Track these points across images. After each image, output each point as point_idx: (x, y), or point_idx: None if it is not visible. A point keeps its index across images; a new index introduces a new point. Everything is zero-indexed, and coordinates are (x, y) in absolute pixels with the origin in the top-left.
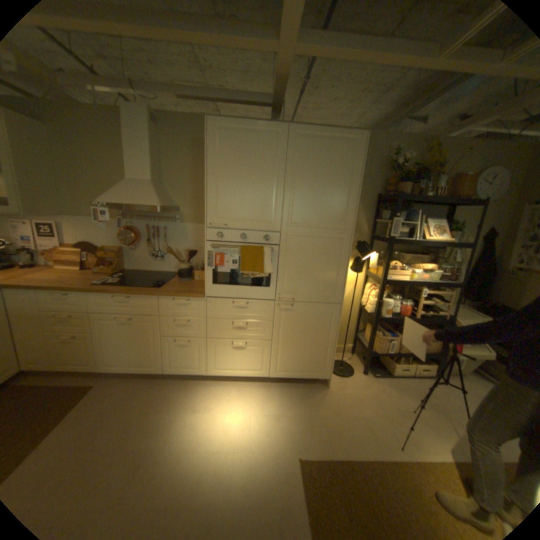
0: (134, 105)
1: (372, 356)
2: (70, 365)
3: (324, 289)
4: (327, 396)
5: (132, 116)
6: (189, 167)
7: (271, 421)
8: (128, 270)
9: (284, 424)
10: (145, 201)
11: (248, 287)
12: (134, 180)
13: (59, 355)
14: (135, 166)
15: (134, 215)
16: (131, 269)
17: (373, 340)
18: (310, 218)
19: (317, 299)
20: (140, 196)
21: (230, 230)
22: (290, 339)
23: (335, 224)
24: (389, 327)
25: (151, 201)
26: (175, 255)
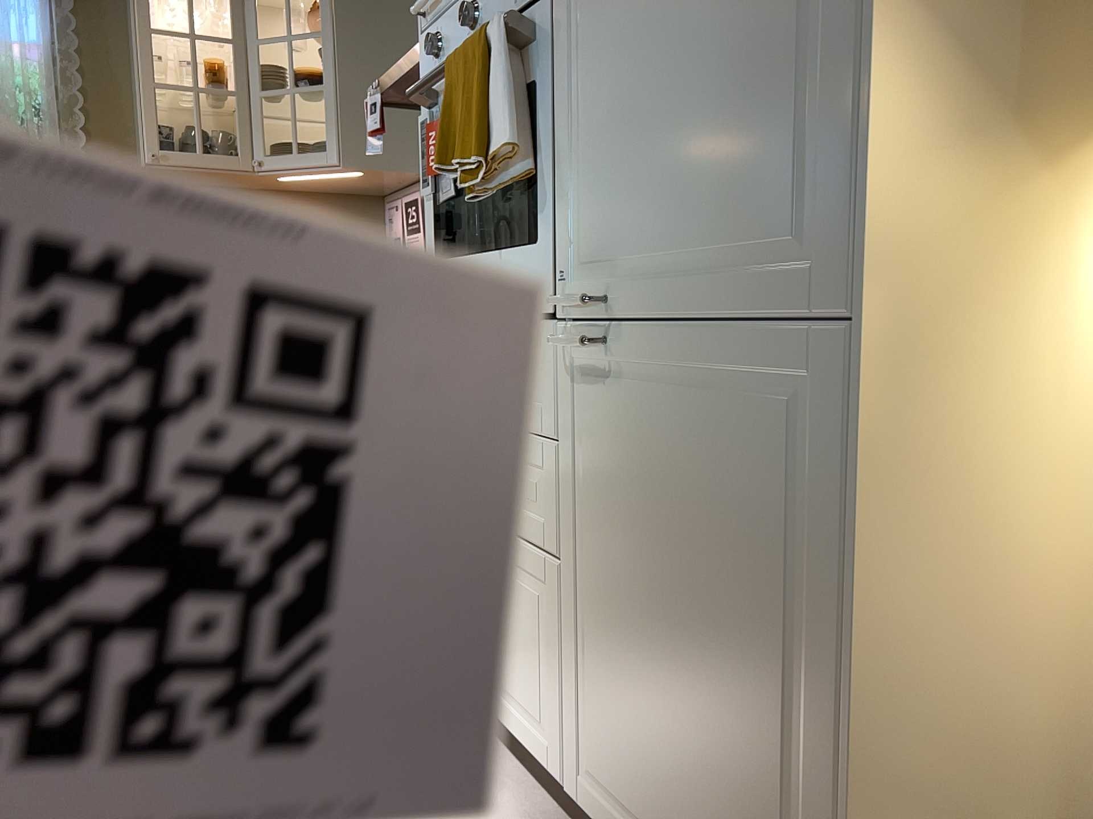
0: None
1: None
2: None
3: (751, 202)
4: None
5: None
6: None
7: None
8: None
9: None
10: None
11: (497, 255)
12: None
13: None
14: None
15: None
16: None
17: None
18: None
19: (721, 296)
20: None
21: (458, 8)
22: (624, 583)
23: None
24: None
25: None
26: None
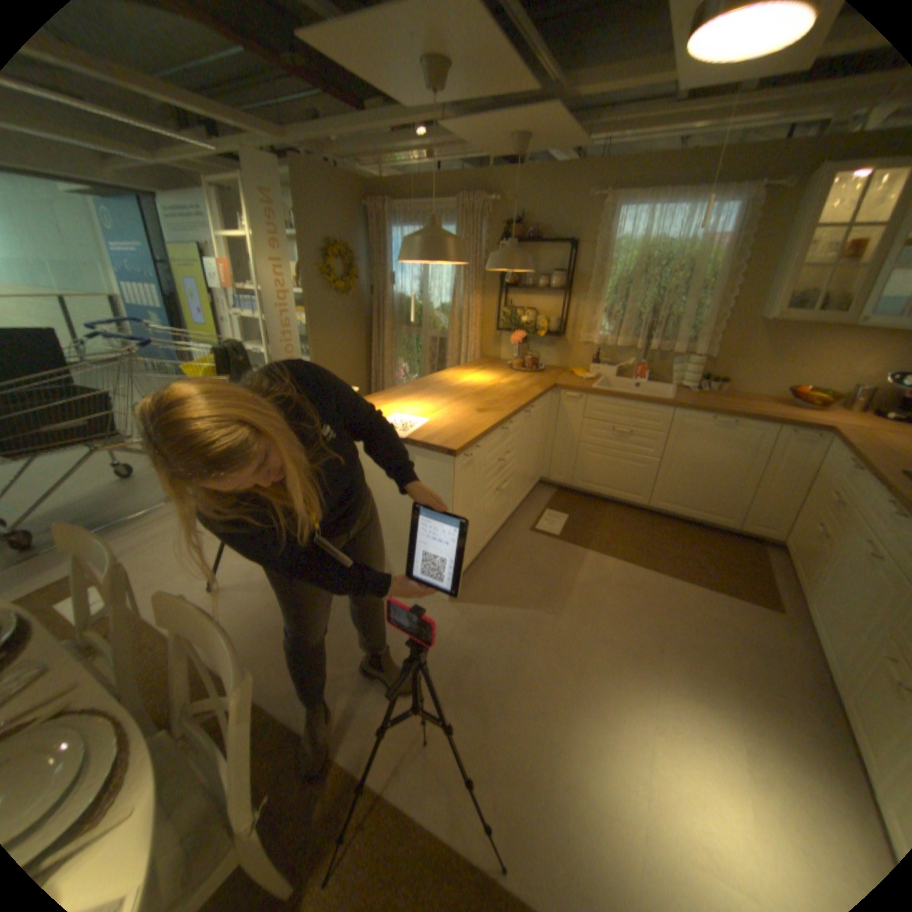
0: None
1: None
2: (804, 571)
3: None
4: None
5: None
6: None
7: None
8: None
9: None
10: None
11: None
12: None
13: (807, 550)
14: None
15: None
16: None
17: None
18: None
19: None
20: None
21: None
22: None
23: None
24: None
25: None
26: None
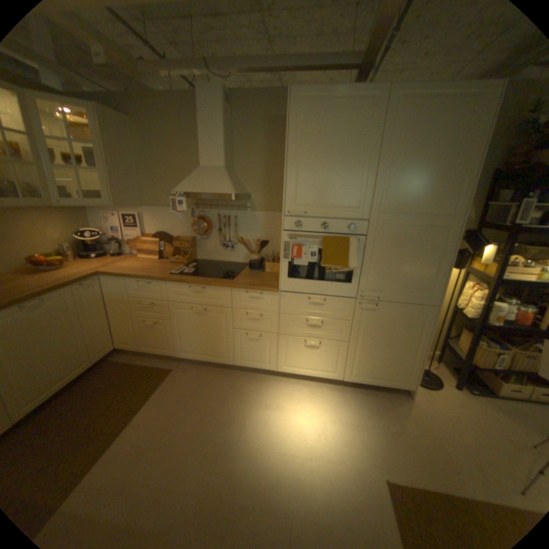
0: (208, 85)
1: (471, 369)
2: (153, 348)
3: (418, 288)
4: (413, 410)
5: (206, 97)
6: (261, 150)
7: (349, 430)
8: (200, 260)
9: (364, 436)
10: (219, 189)
11: (326, 282)
12: (208, 167)
13: (144, 338)
14: (209, 152)
15: (206, 205)
16: (203, 259)
17: (474, 351)
18: (409, 202)
19: (409, 300)
20: (214, 184)
21: (309, 219)
22: (371, 342)
23: (442, 209)
24: (494, 336)
25: (225, 189)
26: (246, 245)
